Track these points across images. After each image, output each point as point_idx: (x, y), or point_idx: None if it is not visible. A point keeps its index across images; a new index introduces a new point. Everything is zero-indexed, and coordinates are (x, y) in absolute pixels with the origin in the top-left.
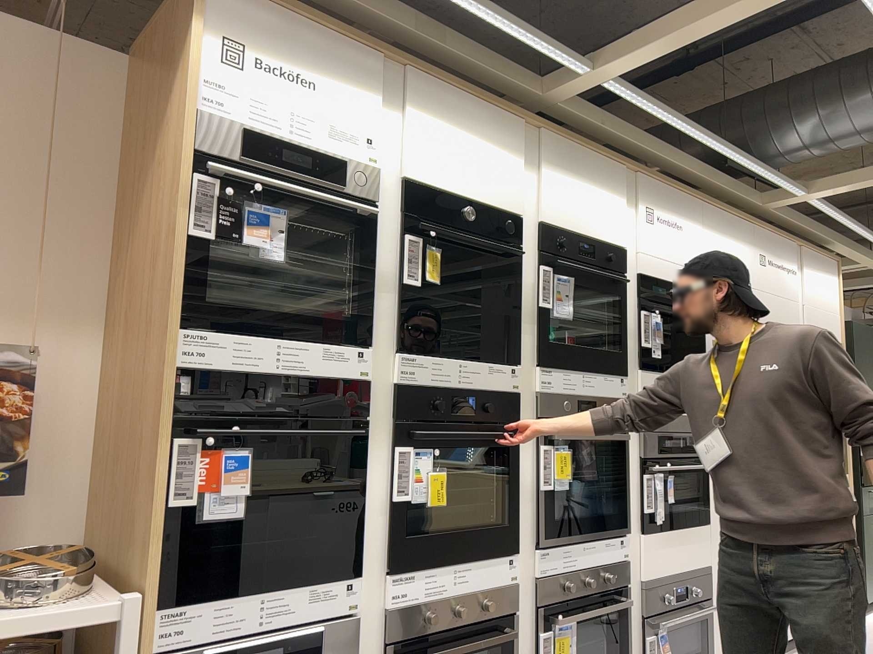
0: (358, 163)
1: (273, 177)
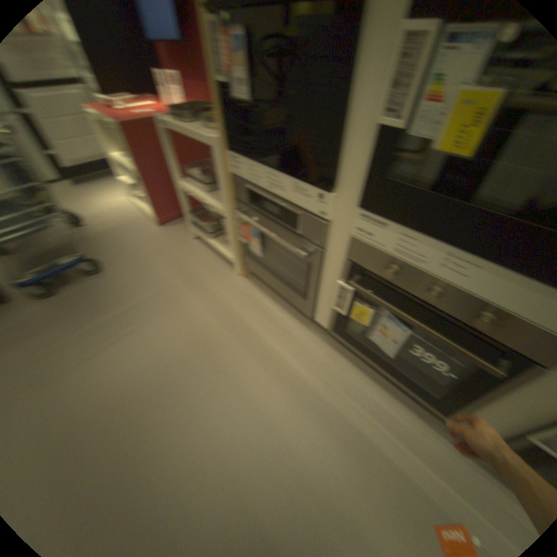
0: None
1: None
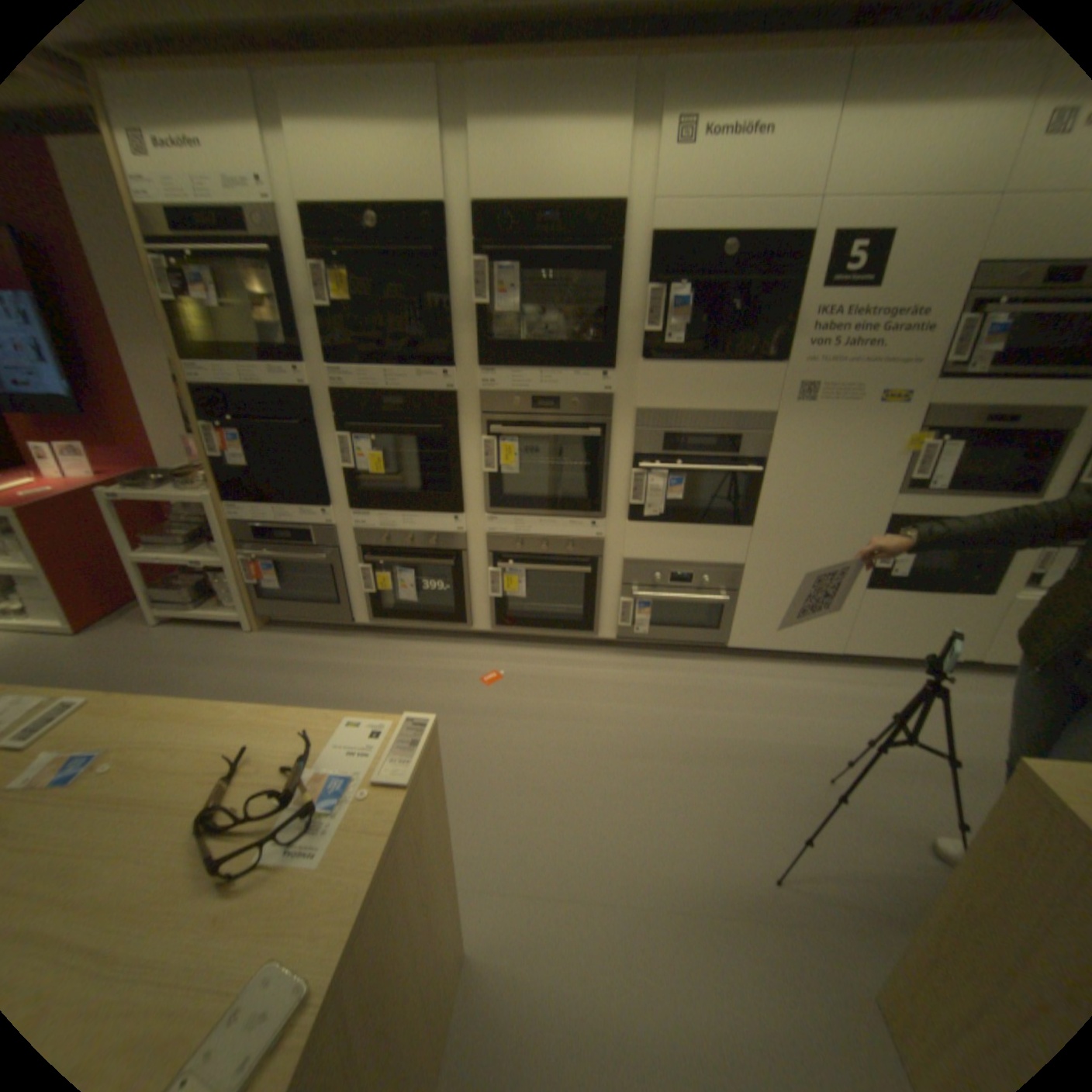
0: (247, 203)
1: (191, 240)
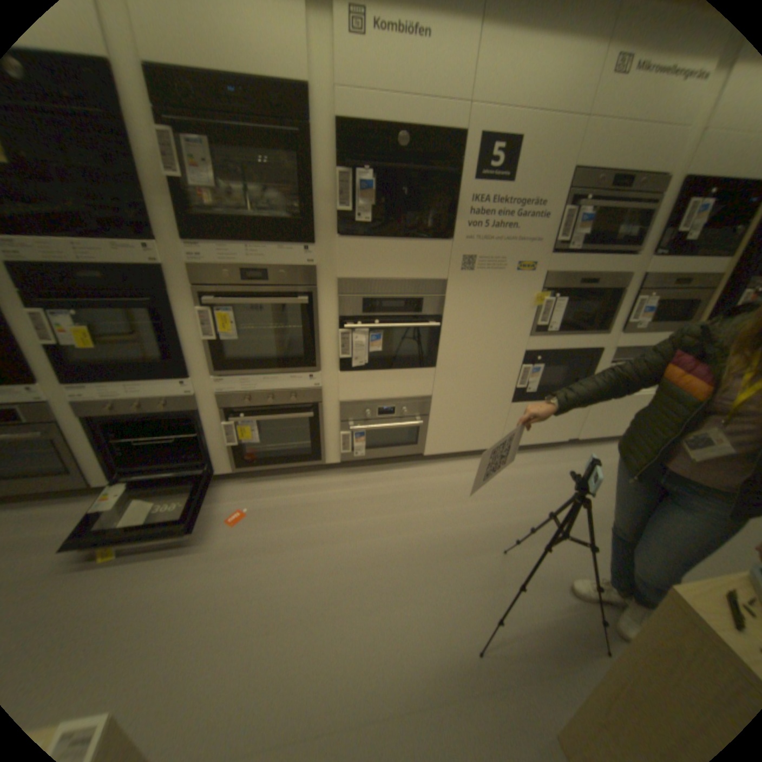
0: None
1: None
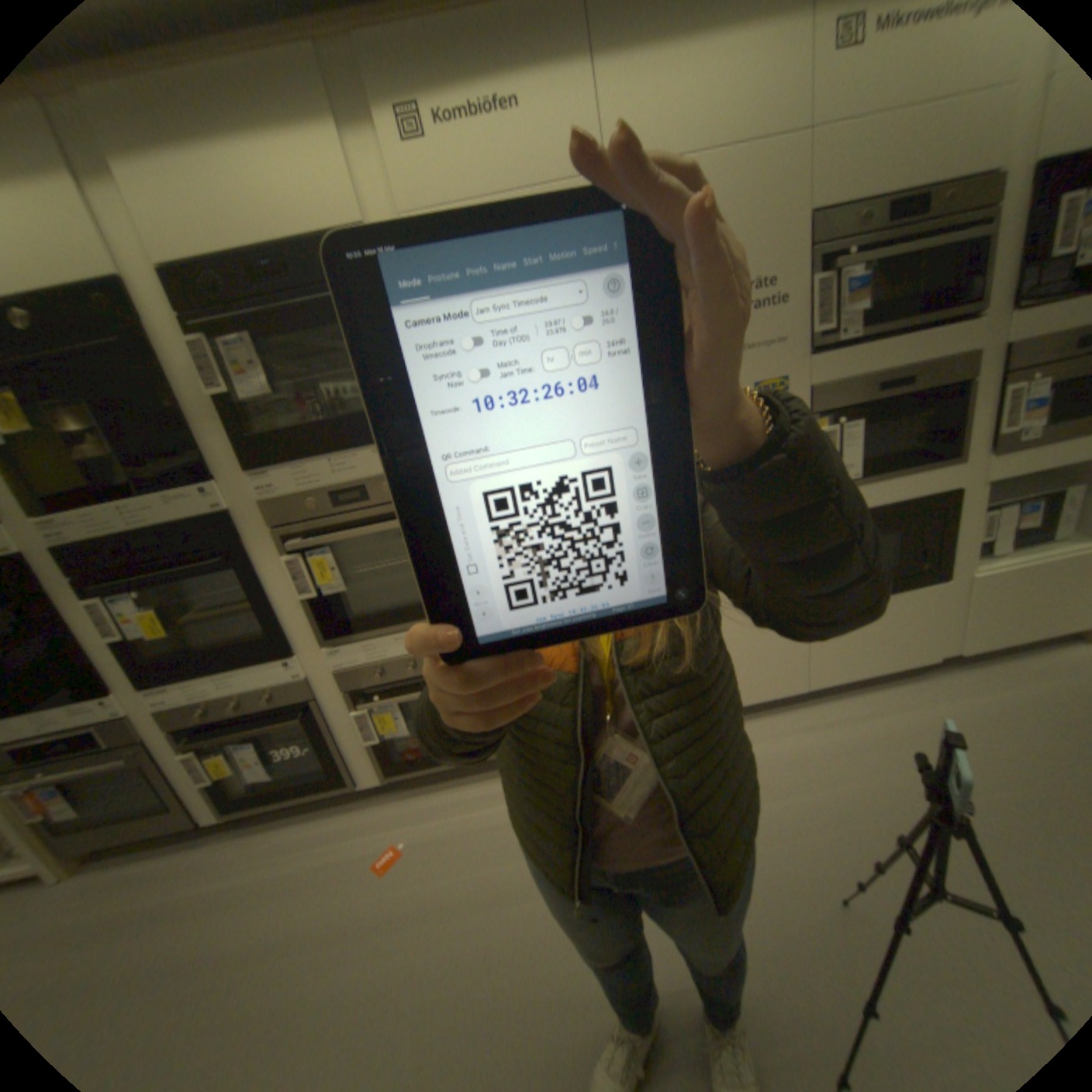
0: None
1: None
